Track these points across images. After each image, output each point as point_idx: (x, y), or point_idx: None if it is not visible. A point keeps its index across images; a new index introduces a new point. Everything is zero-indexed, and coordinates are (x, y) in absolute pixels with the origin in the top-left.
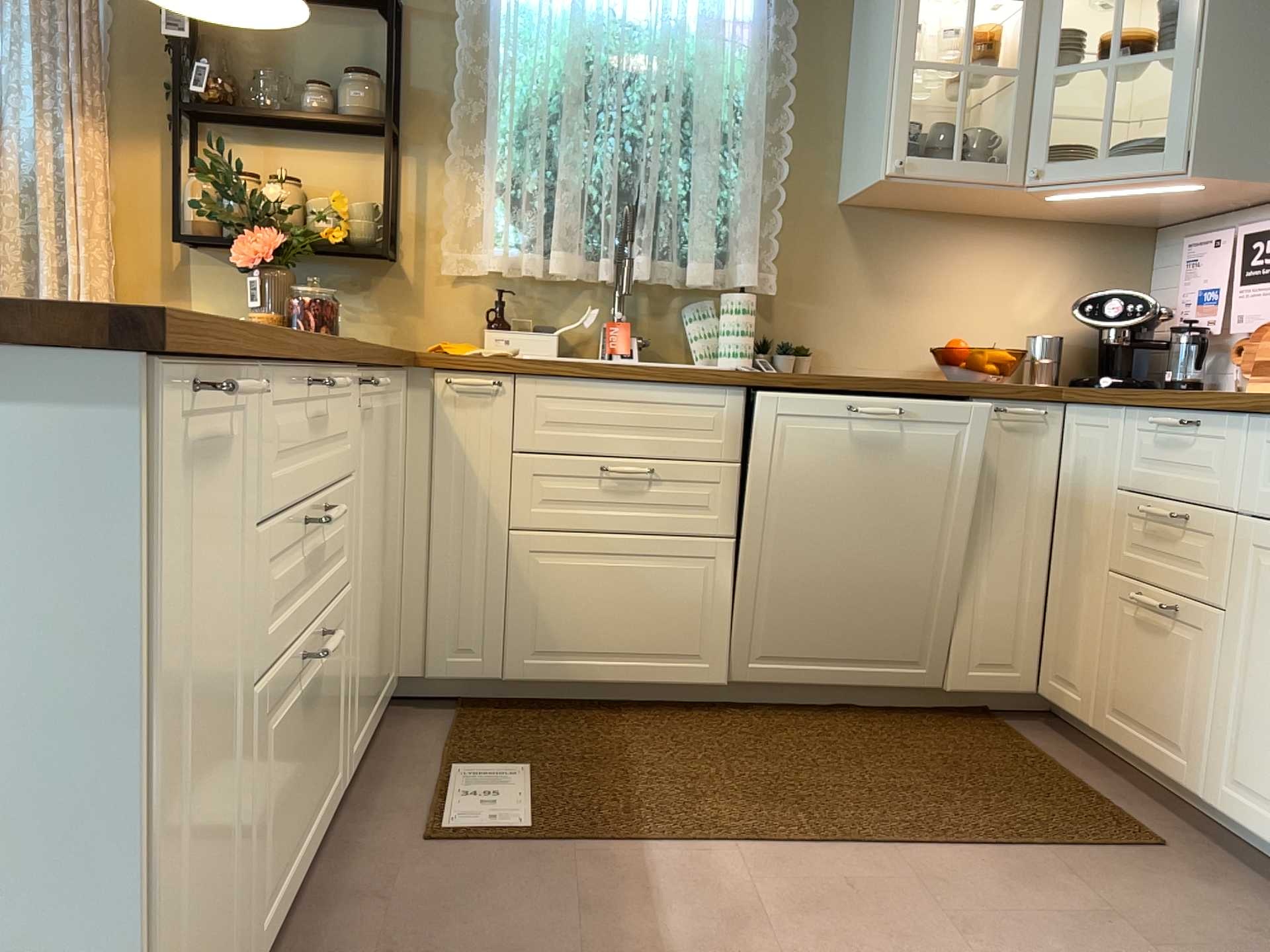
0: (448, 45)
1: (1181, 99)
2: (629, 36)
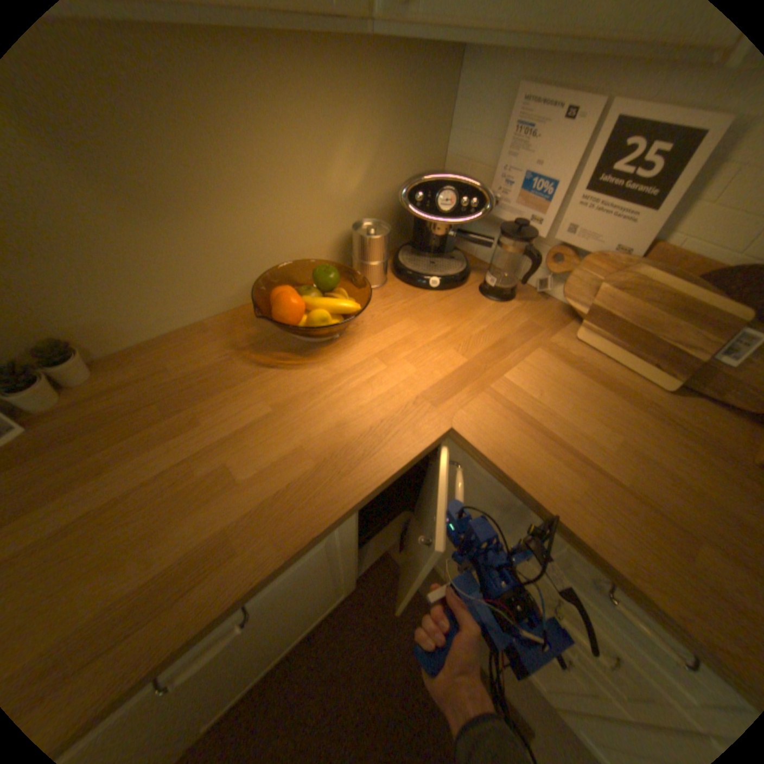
0: None
1: None
2: None
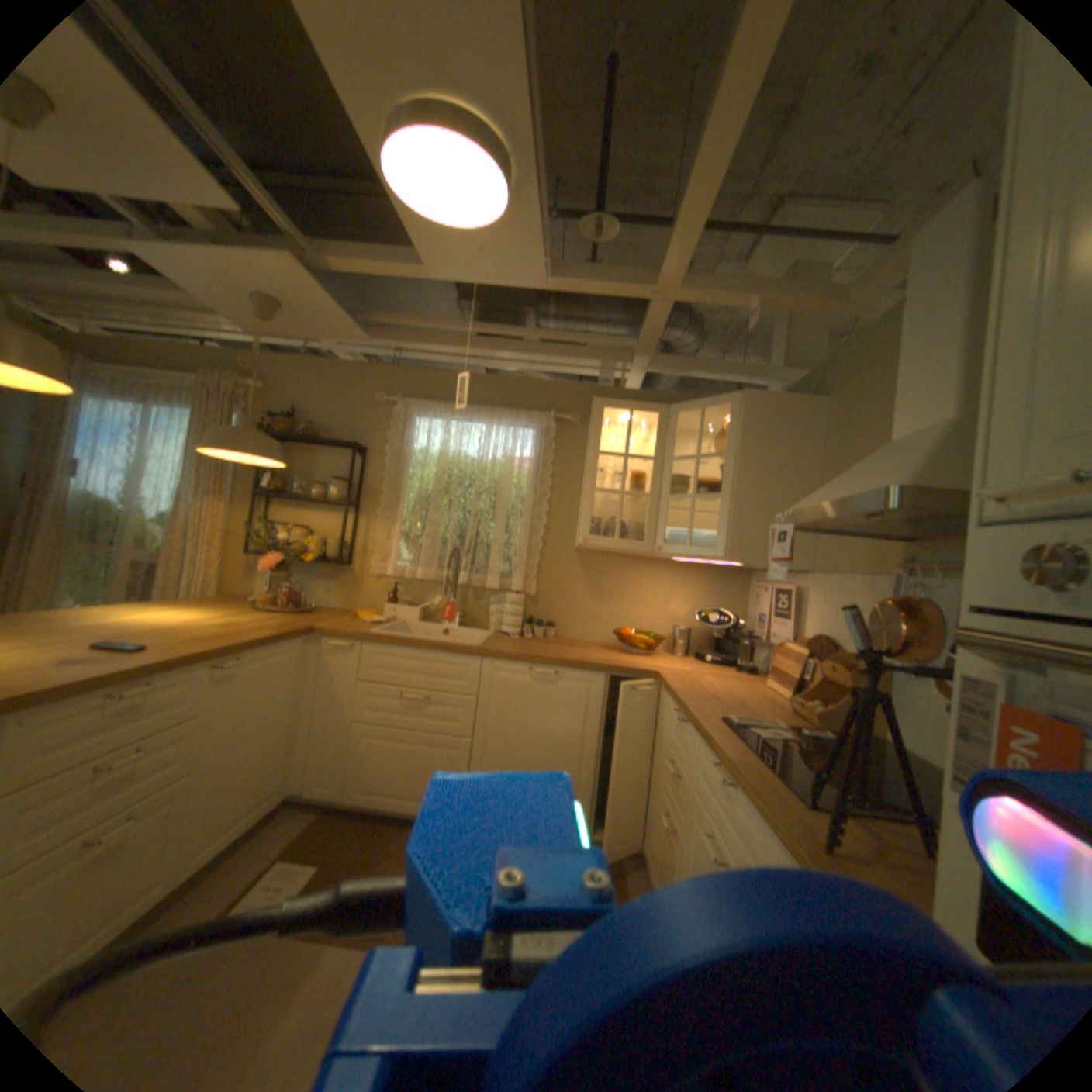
0: (385, 466)
1: (722, 521)
2: (470, 465)
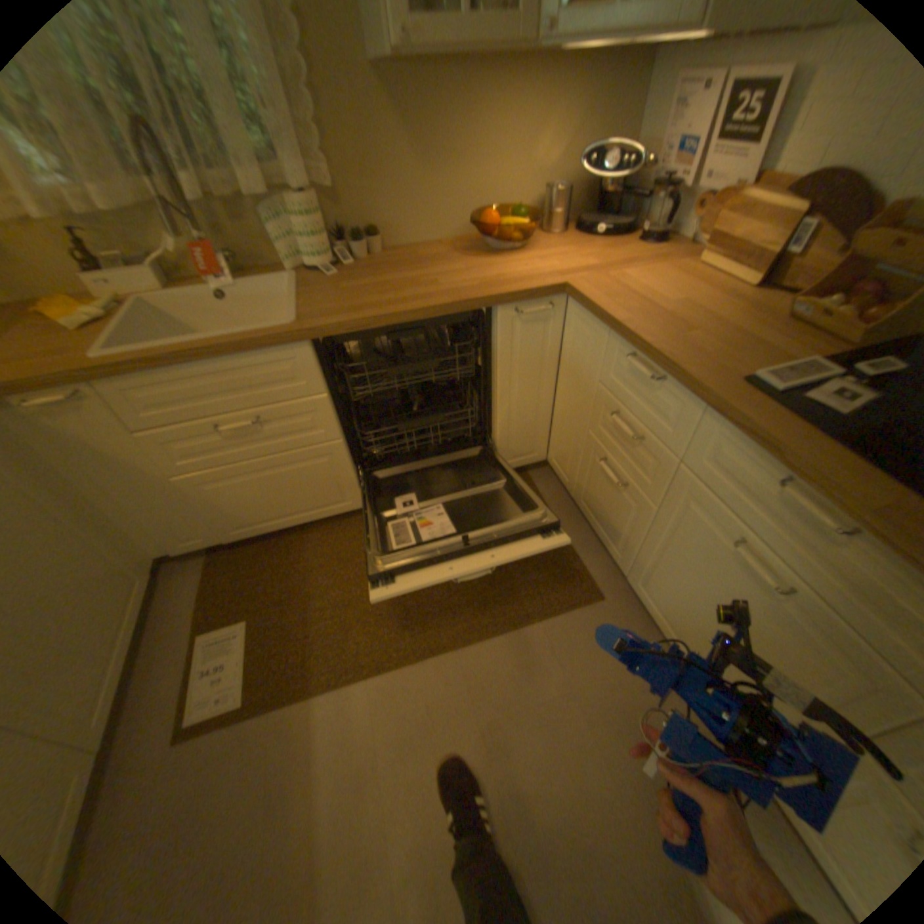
0: None
1: None
2: None
